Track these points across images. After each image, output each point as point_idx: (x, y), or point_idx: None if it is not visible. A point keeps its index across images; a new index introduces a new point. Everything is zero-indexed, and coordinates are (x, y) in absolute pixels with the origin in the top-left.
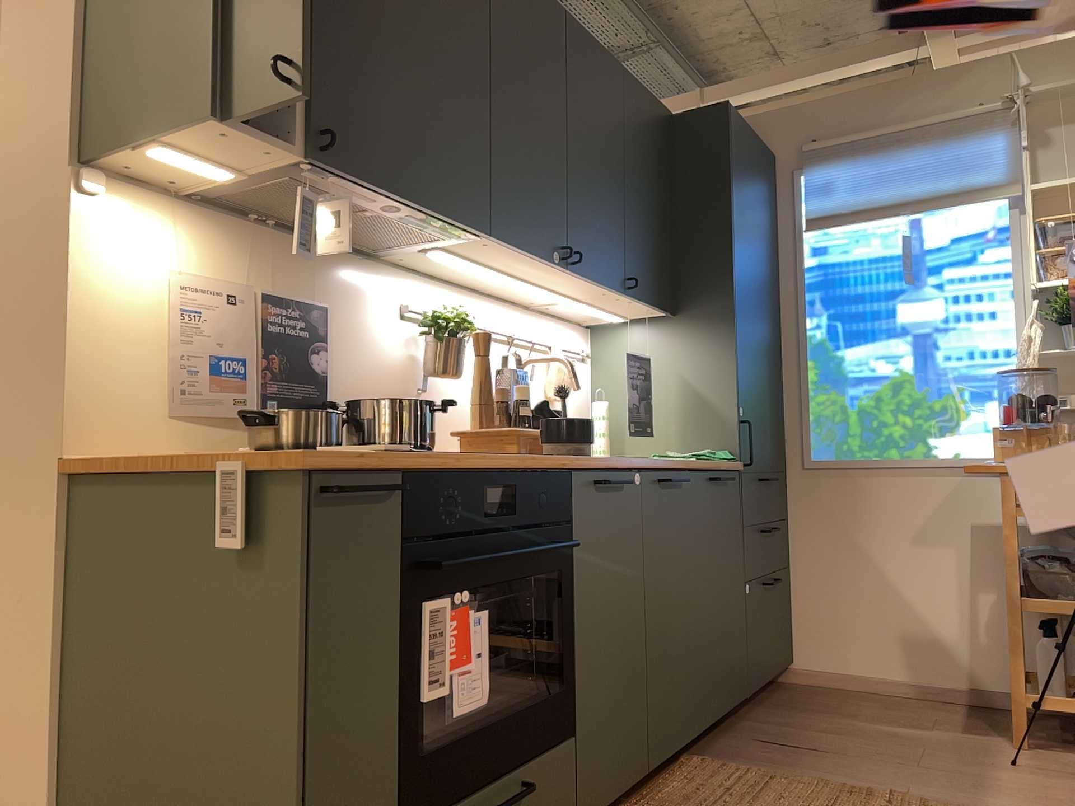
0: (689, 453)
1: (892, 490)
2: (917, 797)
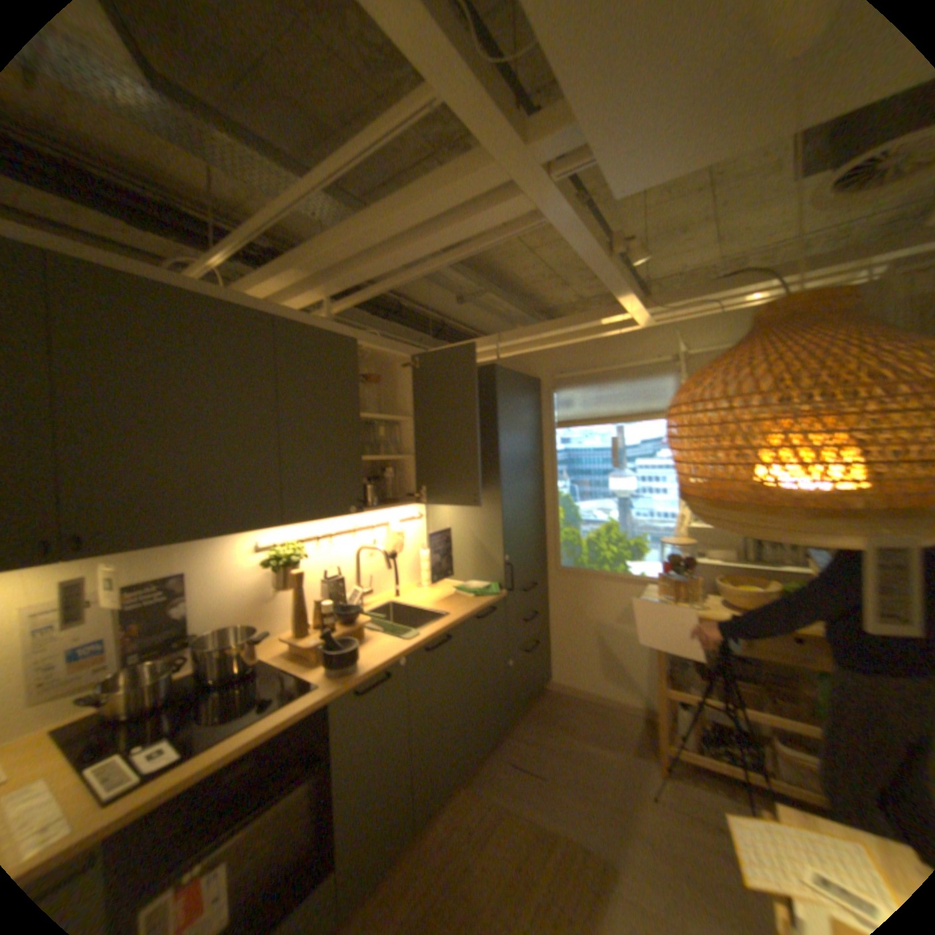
0: (476, 581)
1: (606, 590)
2: (582, 851)
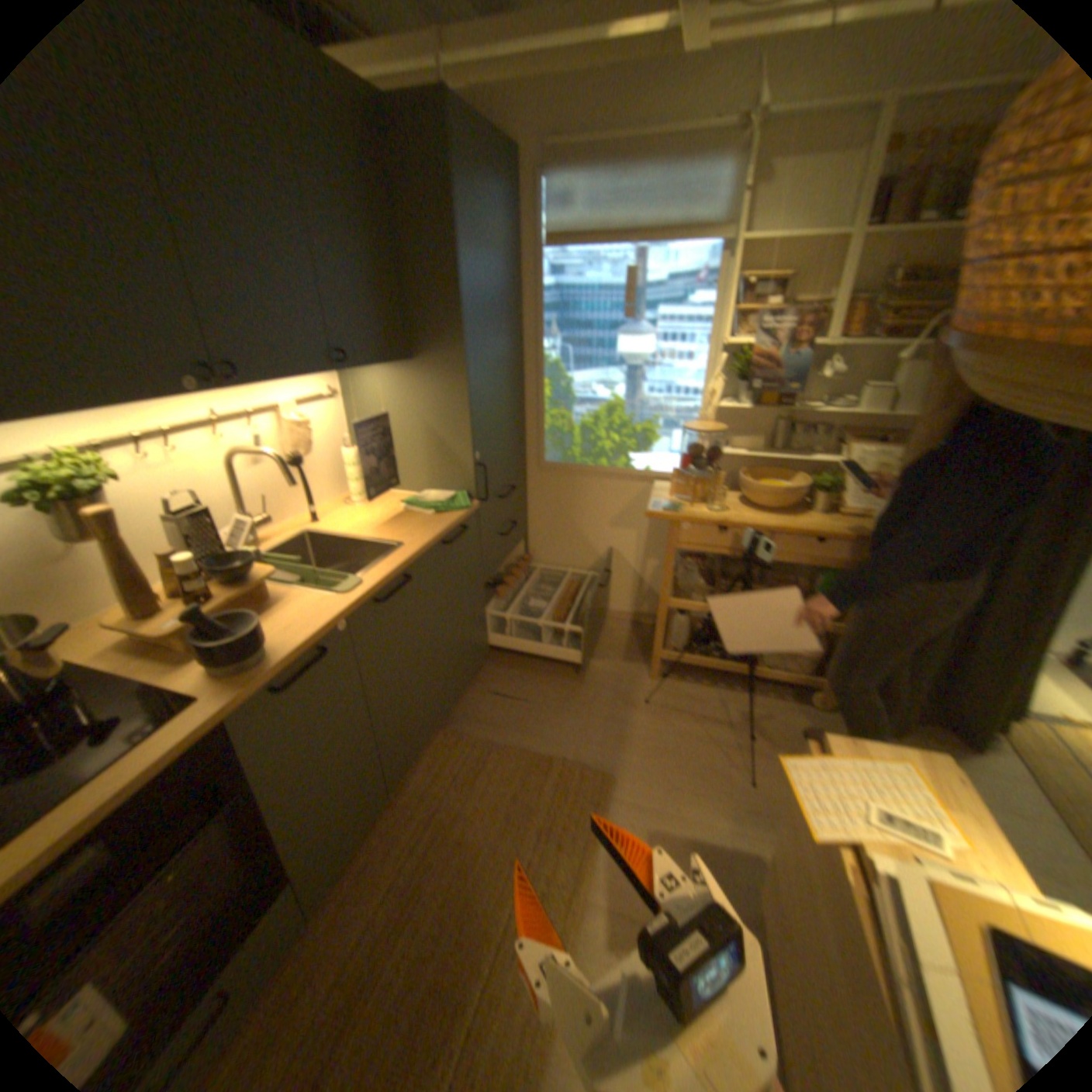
0: (435, 491)
1: (600, 490)
2: (578, 768)
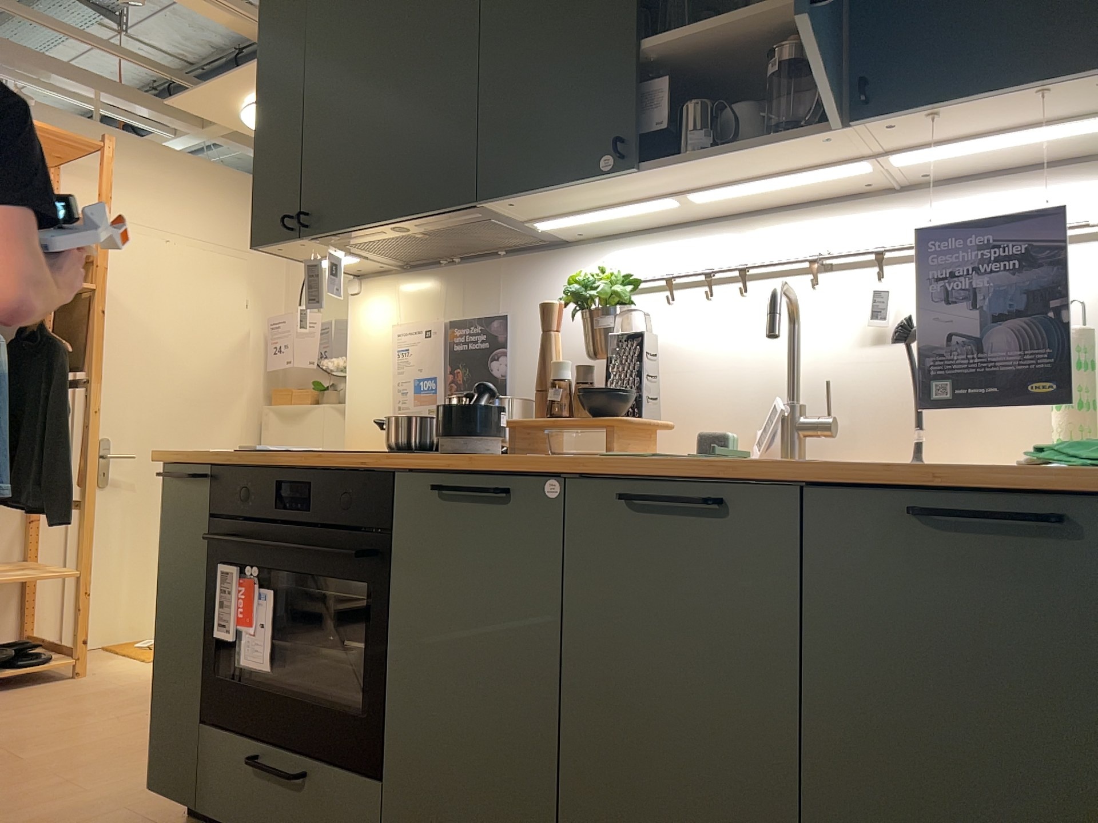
0: None
1: None
2: None
